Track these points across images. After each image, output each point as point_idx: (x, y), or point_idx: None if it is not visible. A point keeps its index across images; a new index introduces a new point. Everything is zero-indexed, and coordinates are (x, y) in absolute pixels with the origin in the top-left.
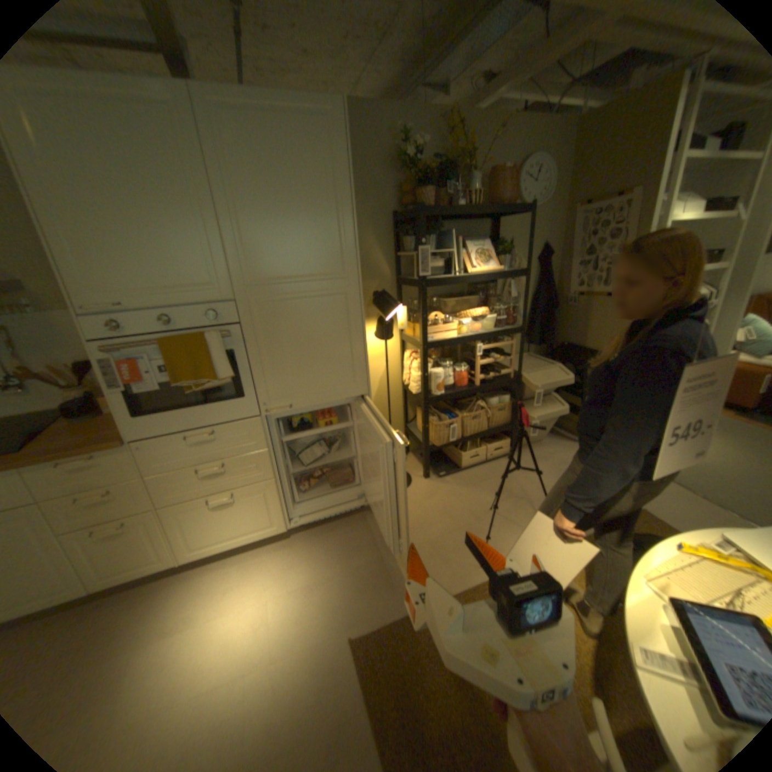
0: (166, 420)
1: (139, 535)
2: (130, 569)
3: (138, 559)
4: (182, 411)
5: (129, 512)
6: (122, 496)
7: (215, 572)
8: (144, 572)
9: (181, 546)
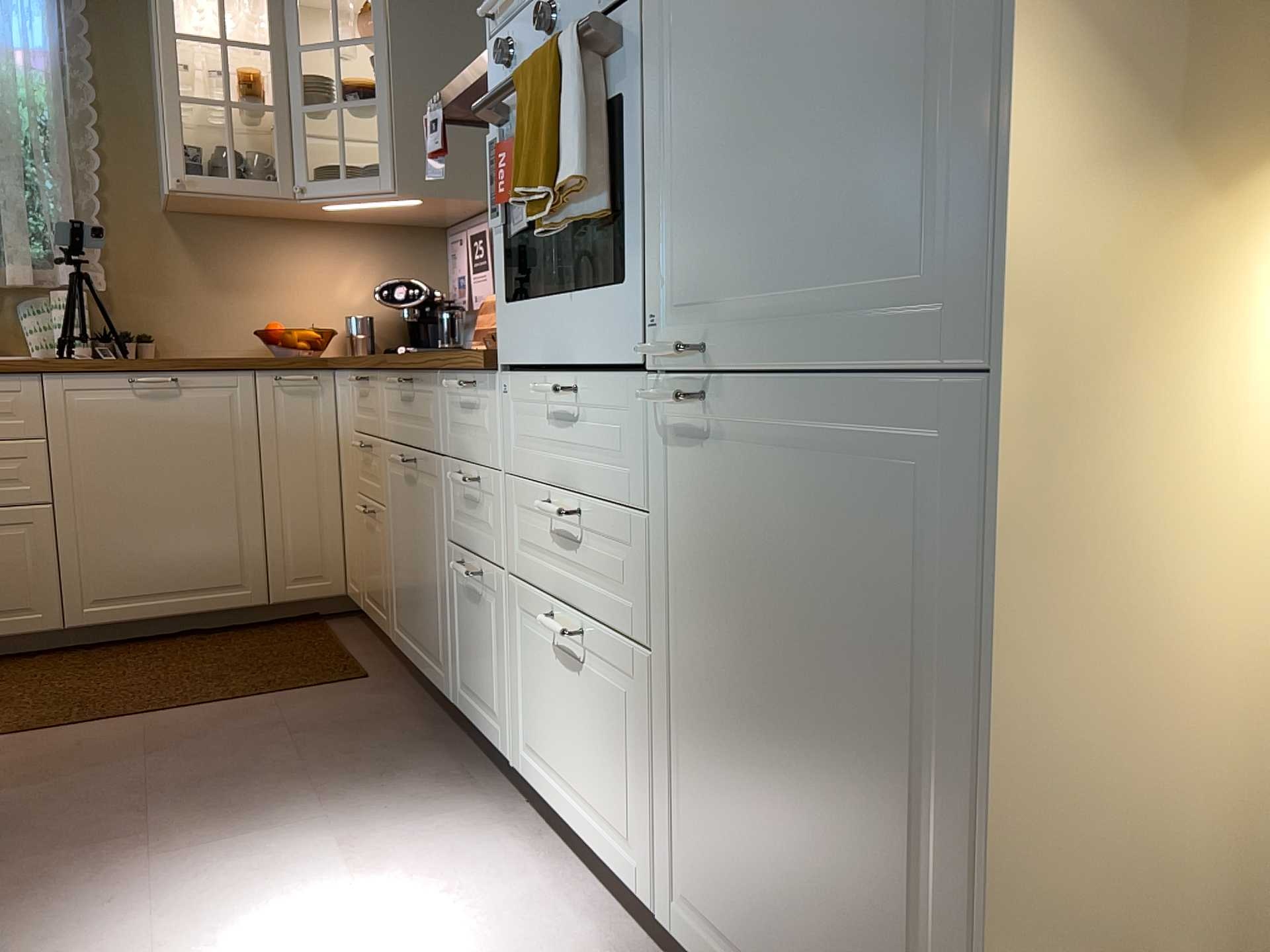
0: (535, 323)
1: (493, 625)
2: (481, 702)
3: (487, 688)
4: (553, 301)
5: (490, 552)
6: (490, 505)
7: (535, 863)
8: (489, 731)
9: (523, 719)
